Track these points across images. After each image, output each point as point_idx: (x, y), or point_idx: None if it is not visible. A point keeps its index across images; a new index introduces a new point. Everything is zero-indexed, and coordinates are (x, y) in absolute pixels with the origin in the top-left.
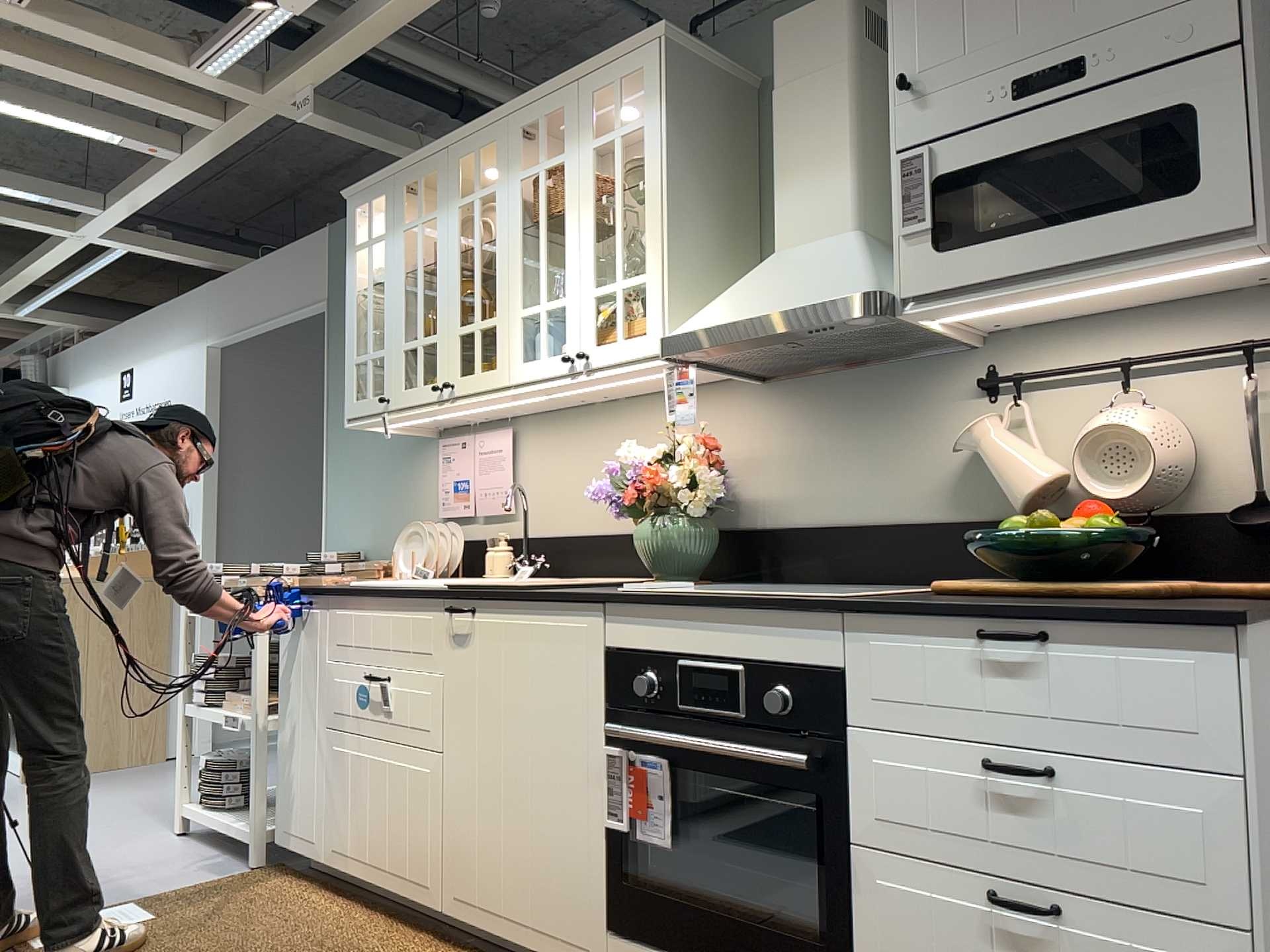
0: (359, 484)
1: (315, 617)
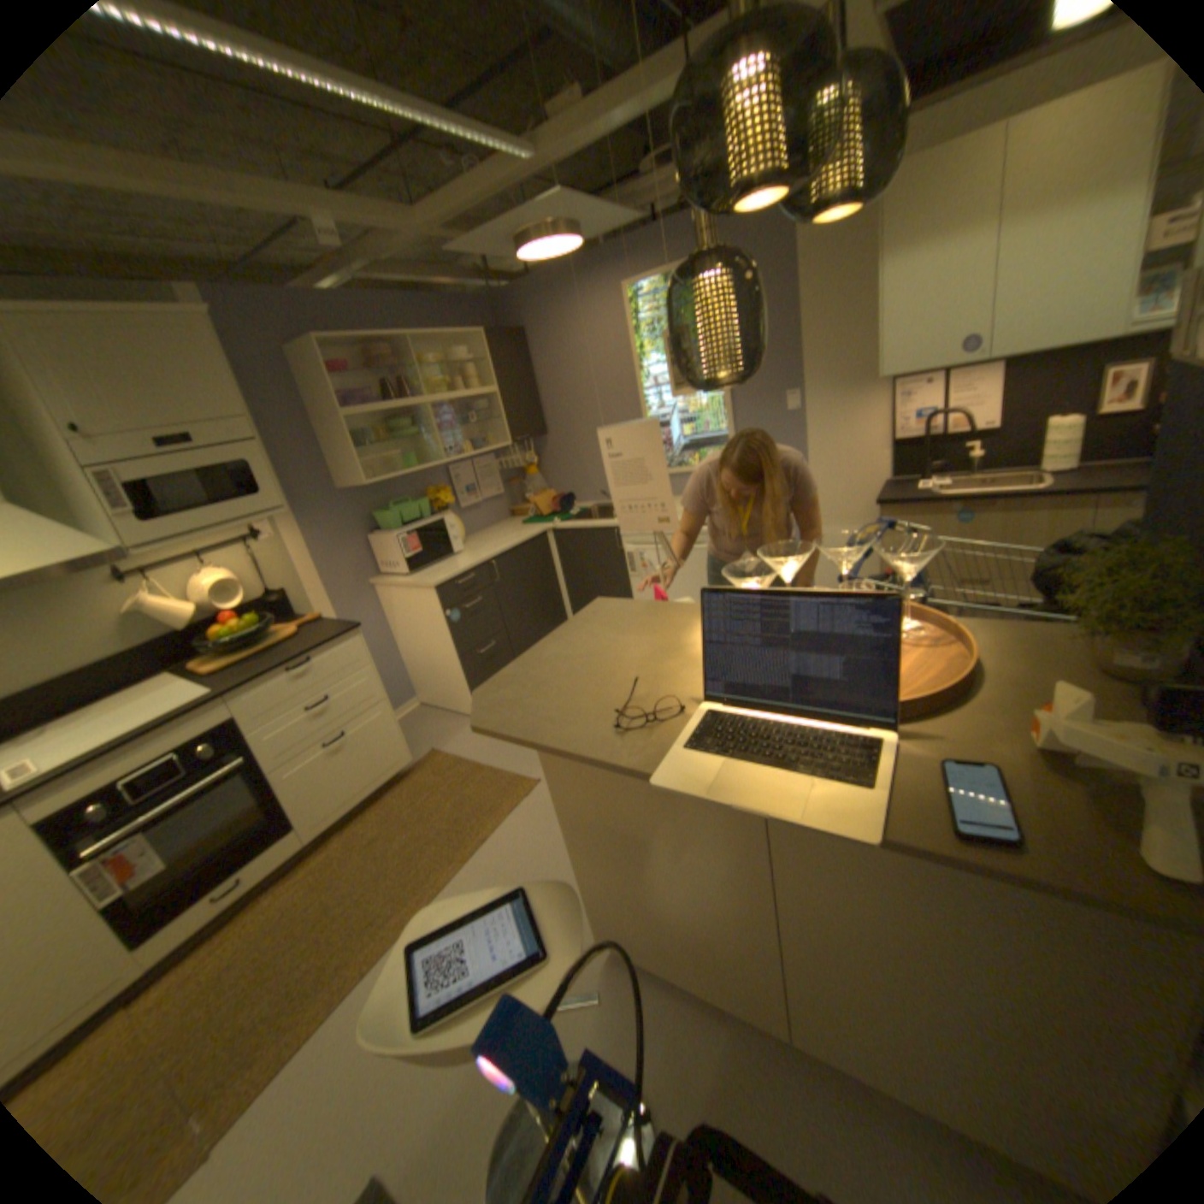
0: None
1: None
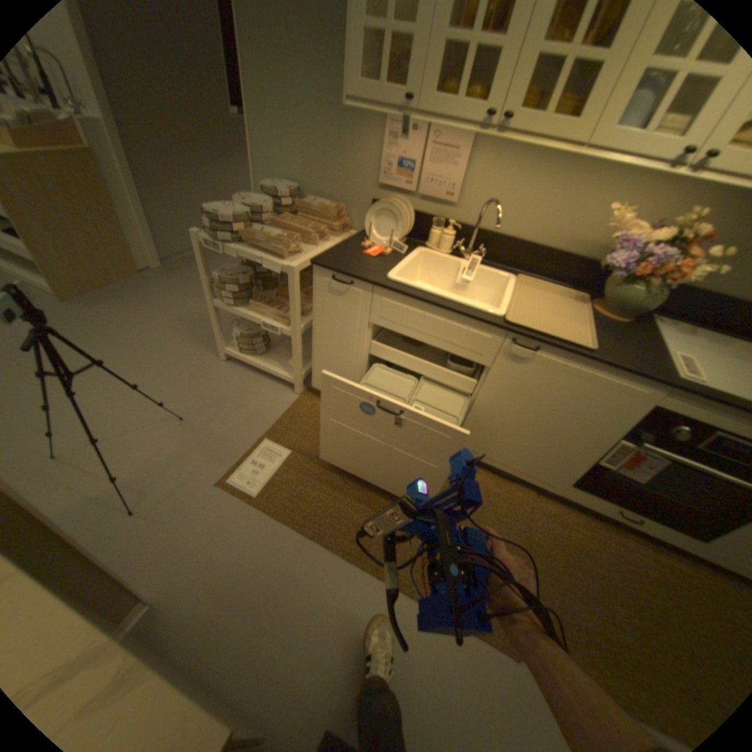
0: (285, 124)
1: (357, 295)
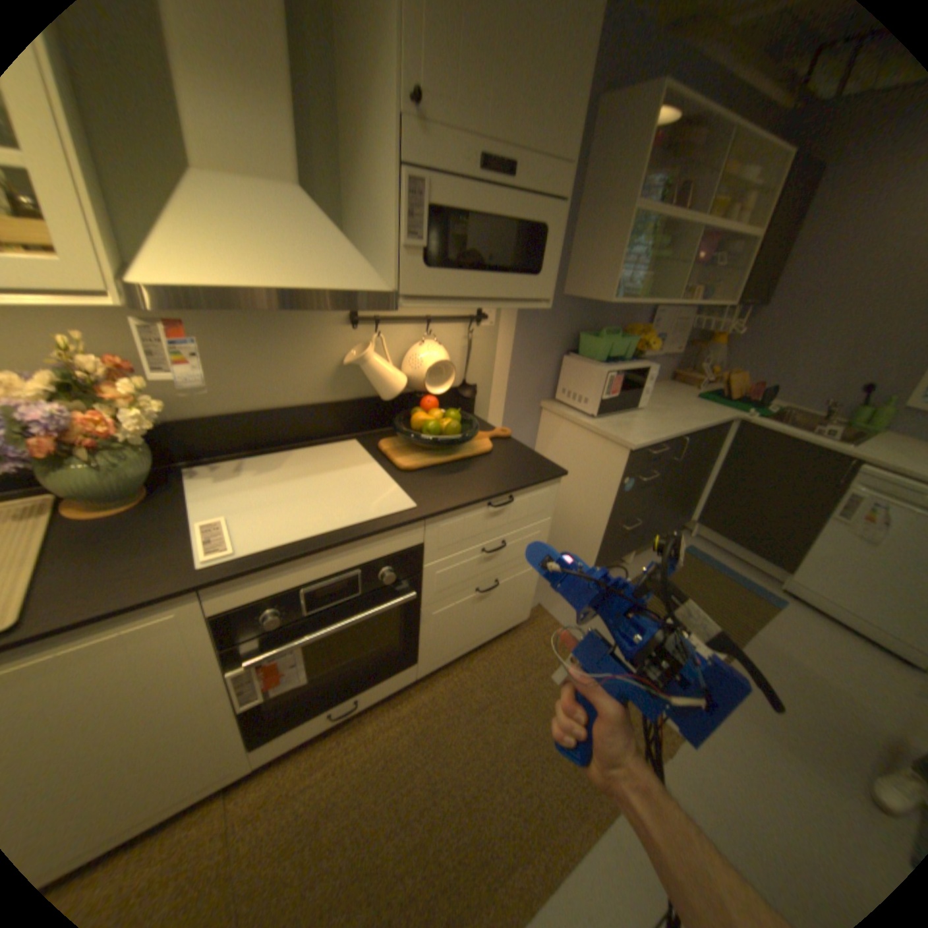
0: None
1: None
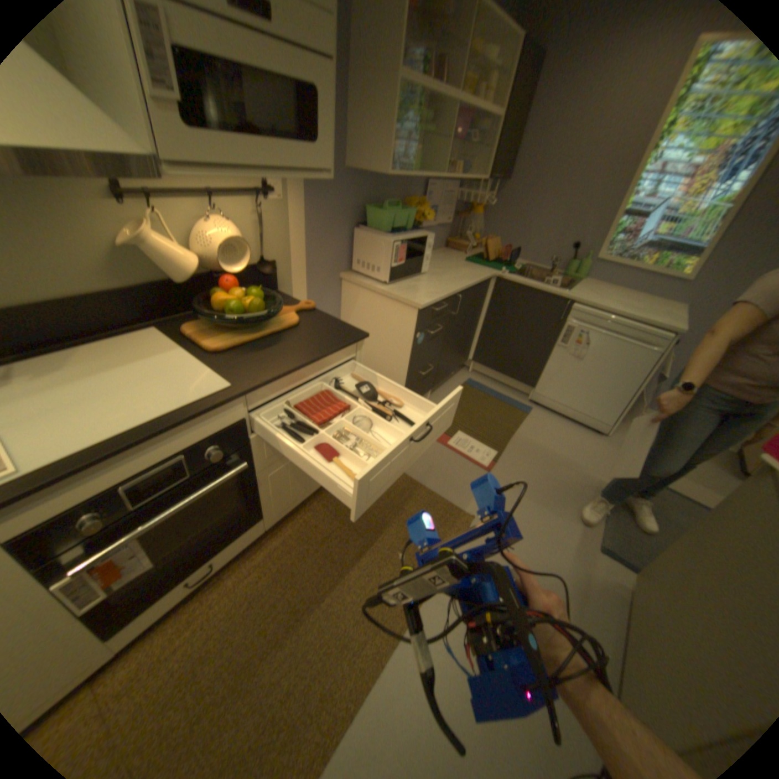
0: None
1: None
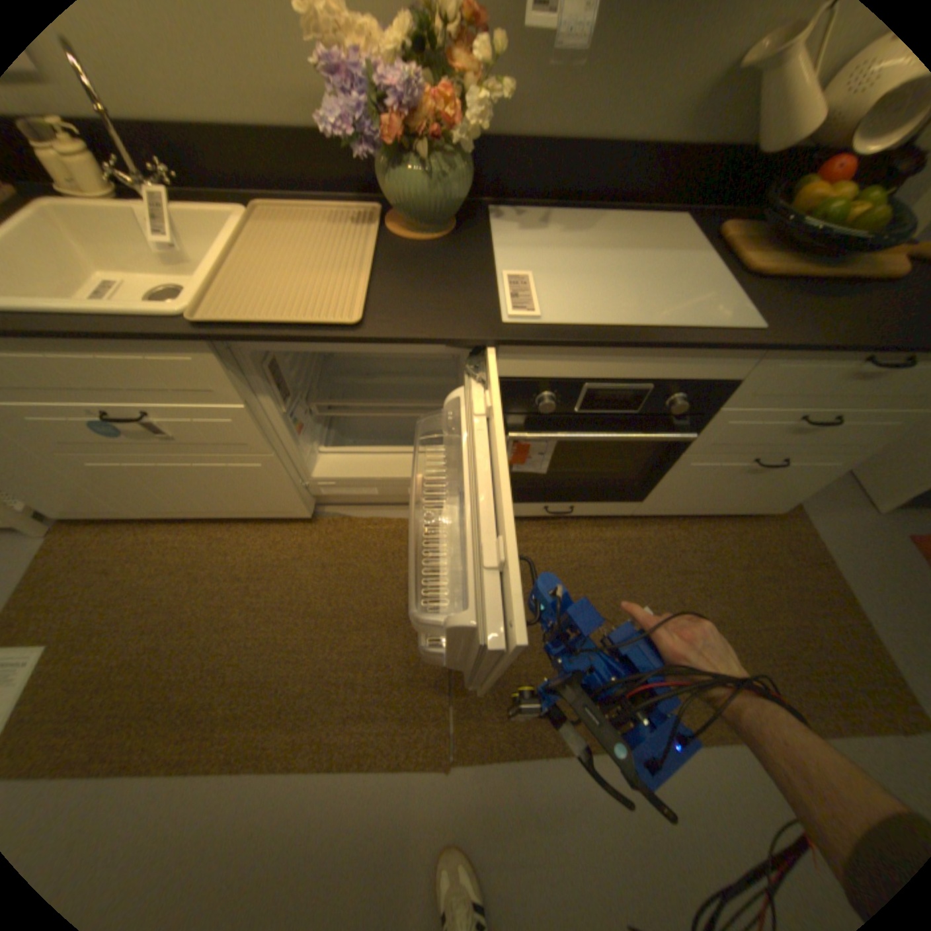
0: None
1: None
